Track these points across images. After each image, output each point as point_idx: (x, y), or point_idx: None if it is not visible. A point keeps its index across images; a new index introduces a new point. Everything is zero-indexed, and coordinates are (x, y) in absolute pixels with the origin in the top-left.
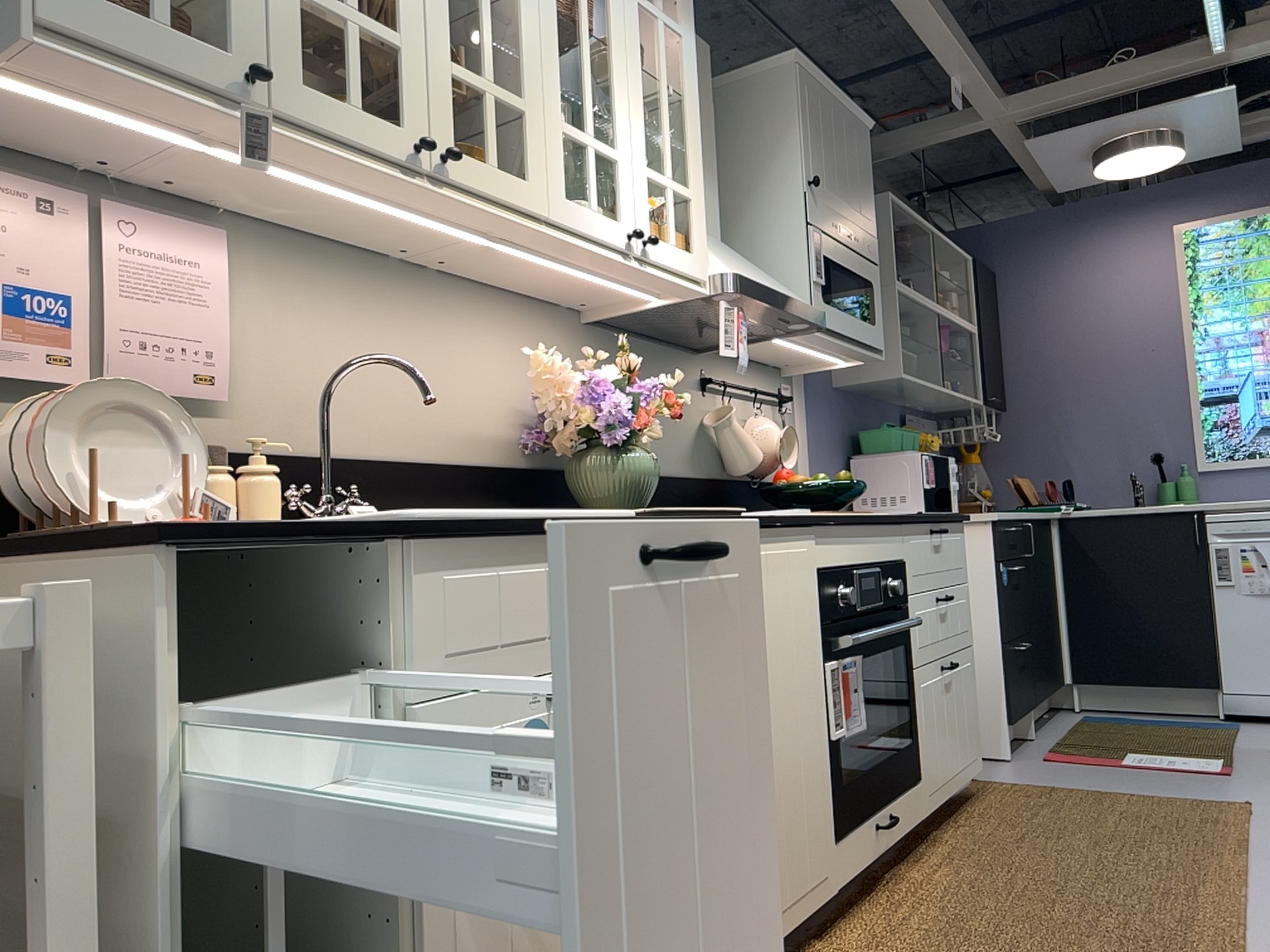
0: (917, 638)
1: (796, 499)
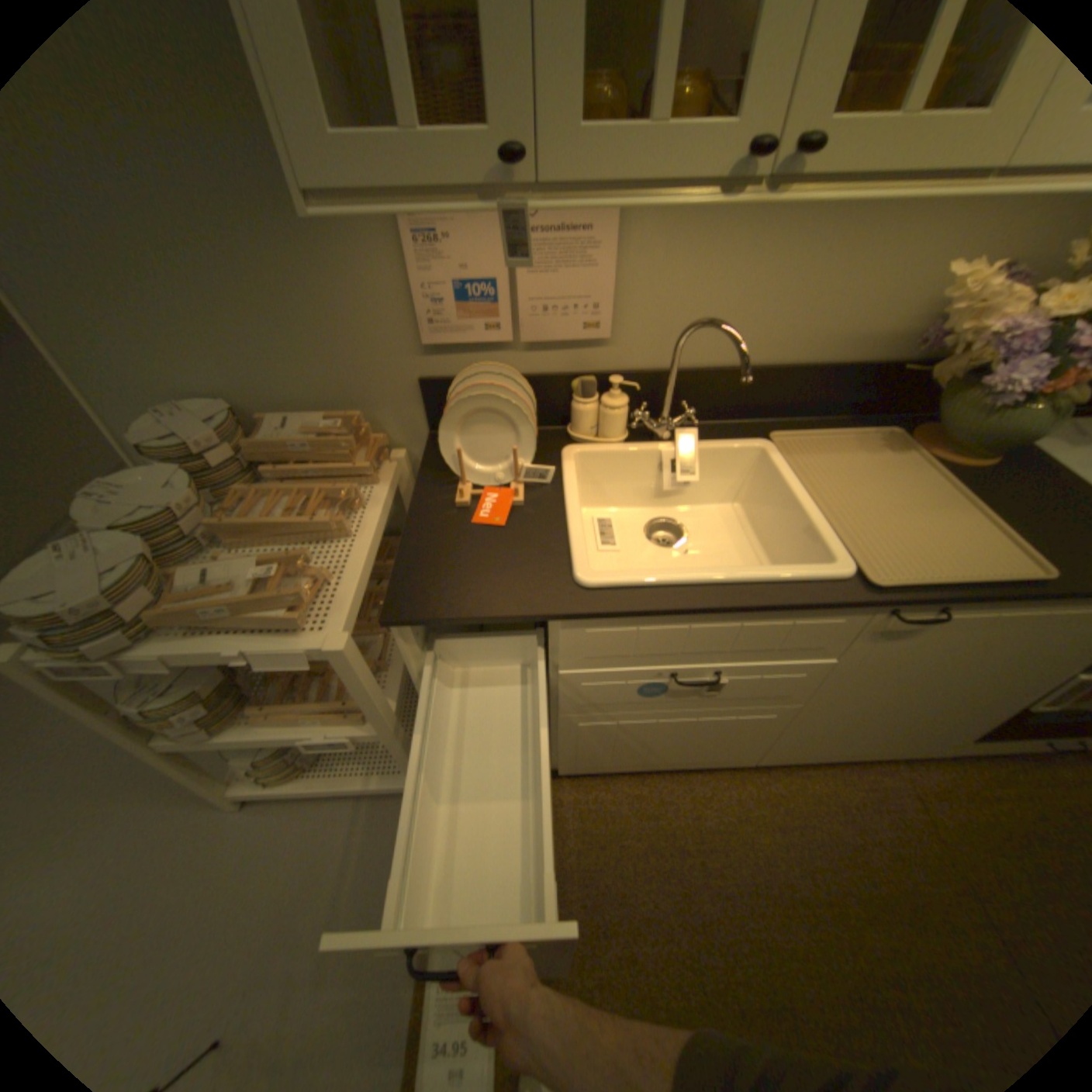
0: None
1: None
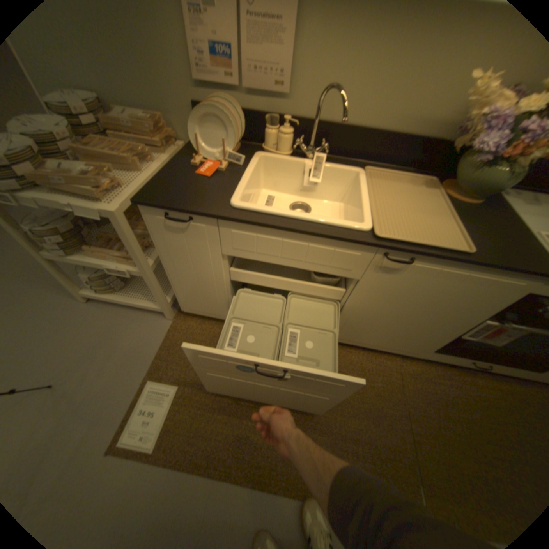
0: None
1: None
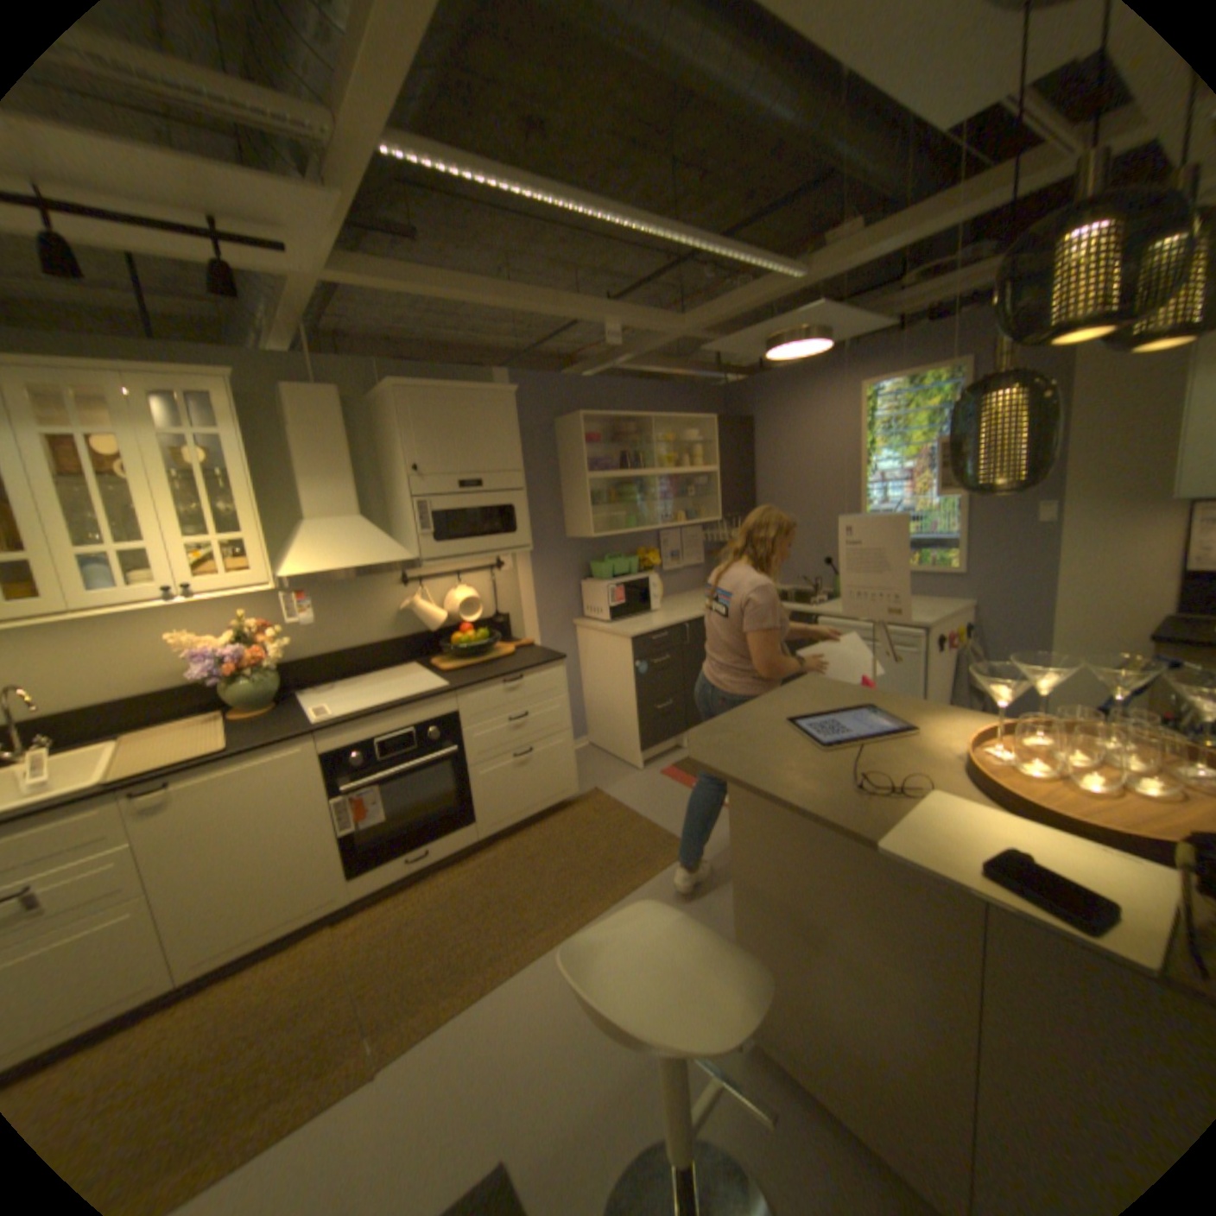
0: (473, 750)
1: (451, 651)
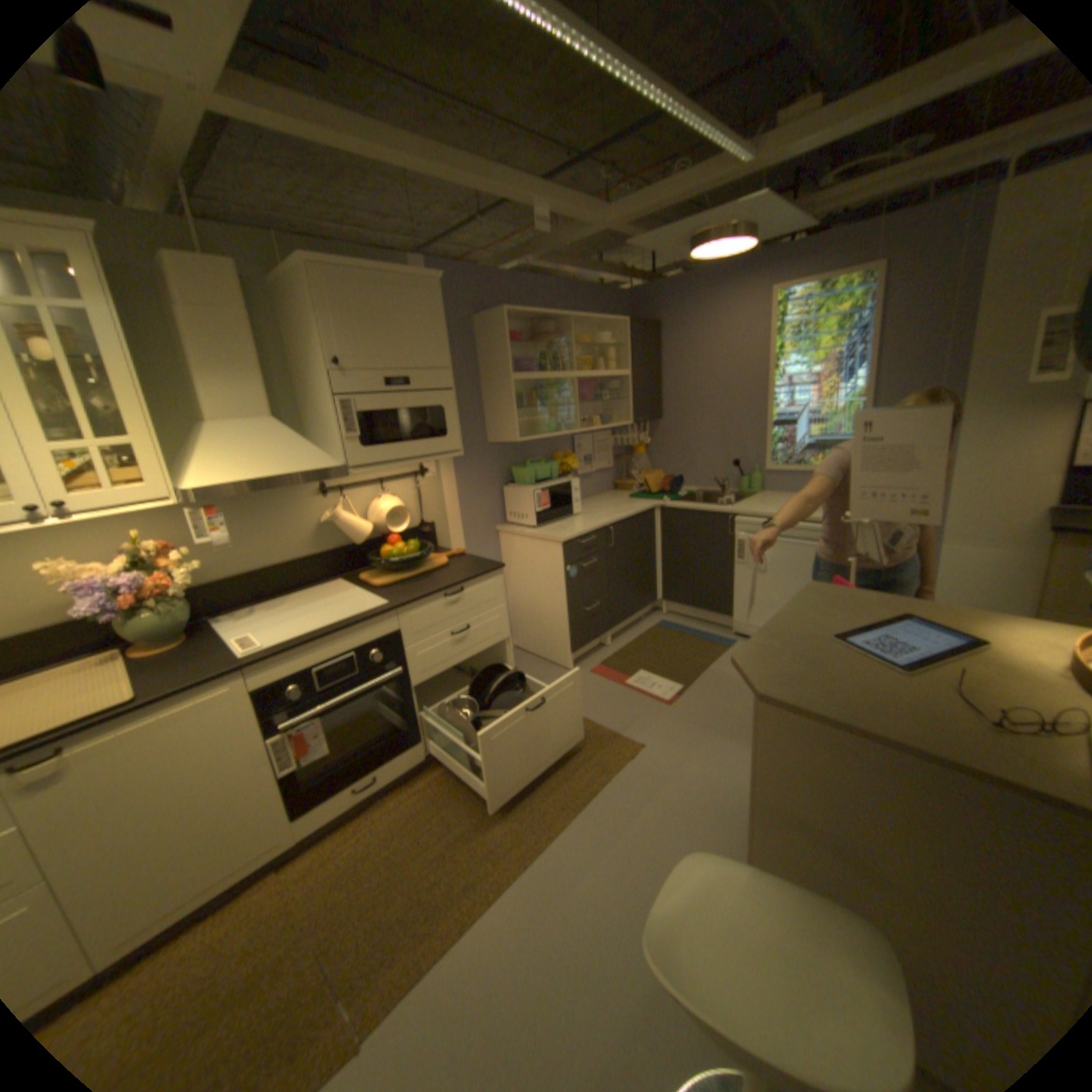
0: (416, 669)
1: (380, 564)
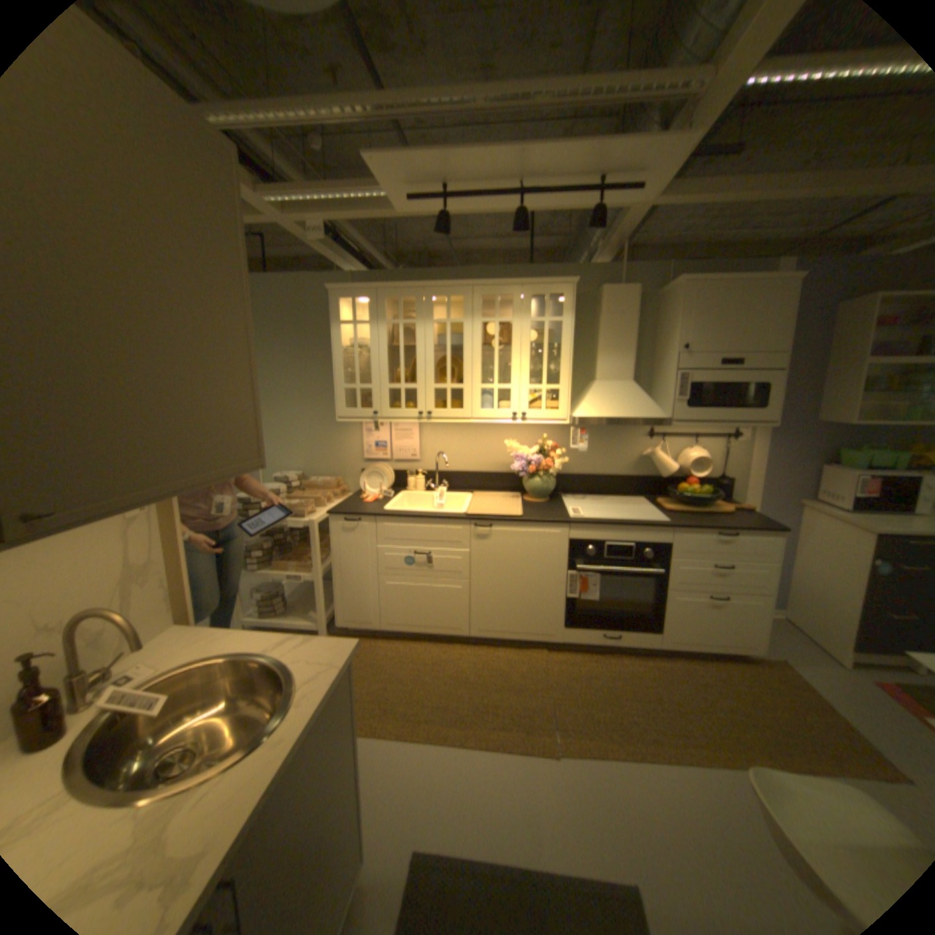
0: (677, 579)
1: (675, 496)
